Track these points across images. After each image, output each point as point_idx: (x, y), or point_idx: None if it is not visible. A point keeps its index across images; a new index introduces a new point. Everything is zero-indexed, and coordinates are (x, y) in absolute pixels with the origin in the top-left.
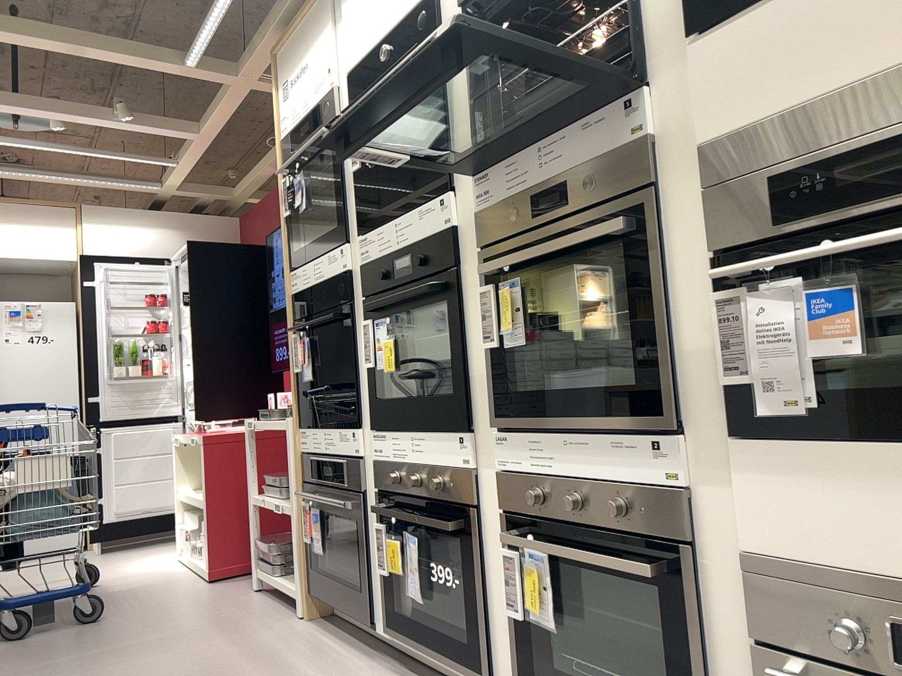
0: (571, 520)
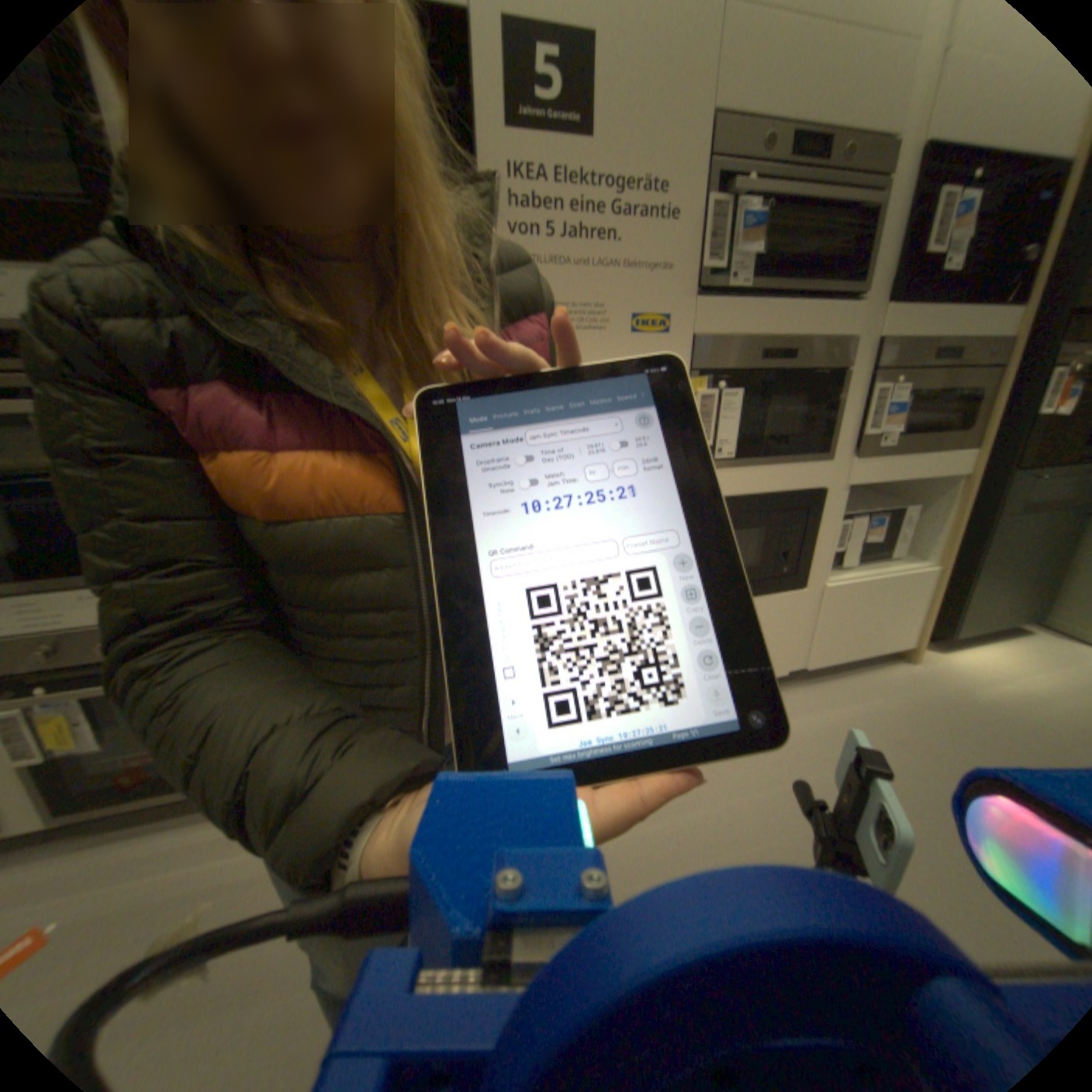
0: (98, 660)
